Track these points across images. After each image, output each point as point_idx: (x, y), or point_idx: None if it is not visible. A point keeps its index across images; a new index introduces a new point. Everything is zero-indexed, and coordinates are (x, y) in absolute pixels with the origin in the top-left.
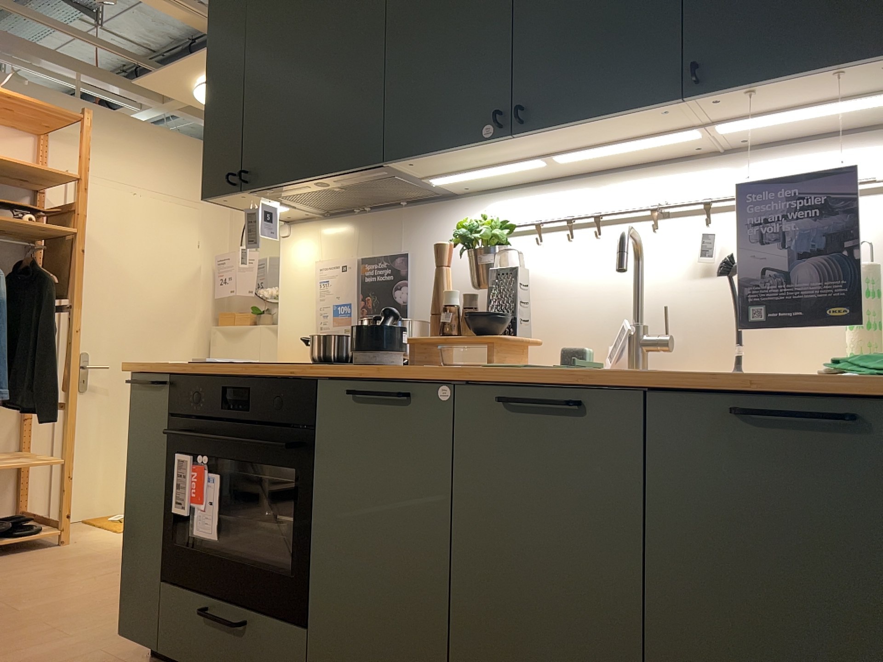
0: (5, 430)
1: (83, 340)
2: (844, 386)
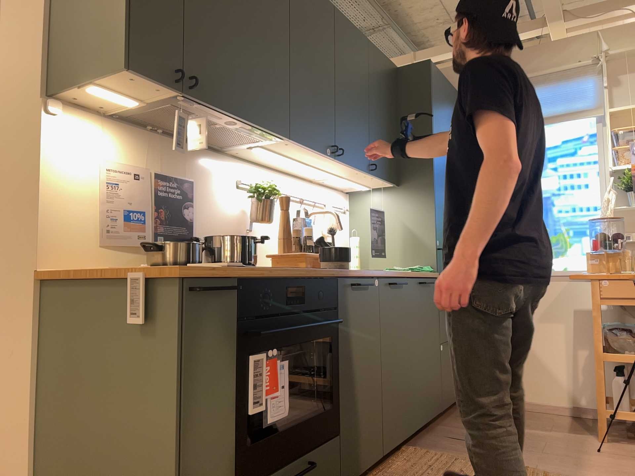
0: None
1: None
2: (427, 275)
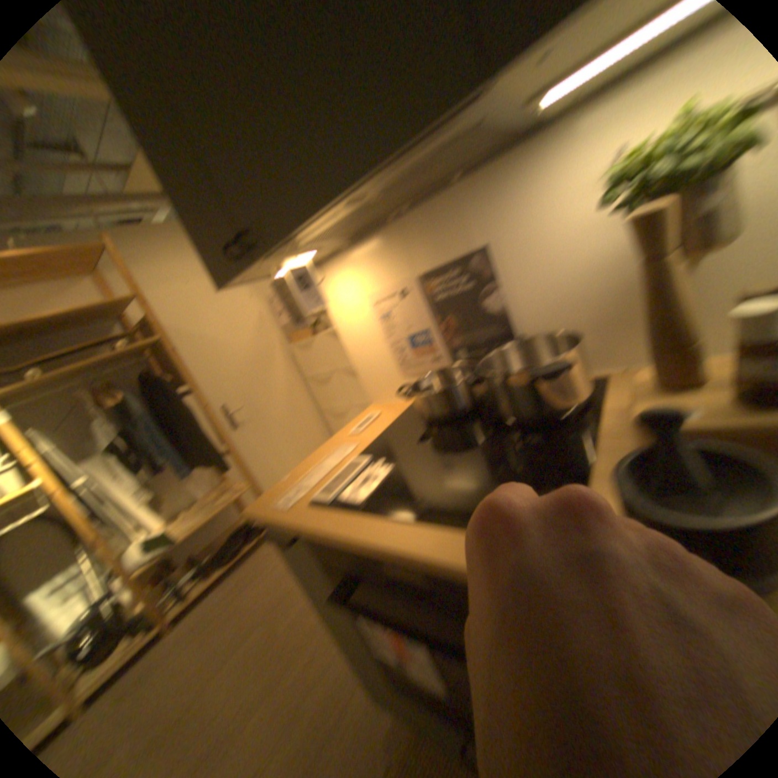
0: (203, 479)
1: (214, 401)
2: None
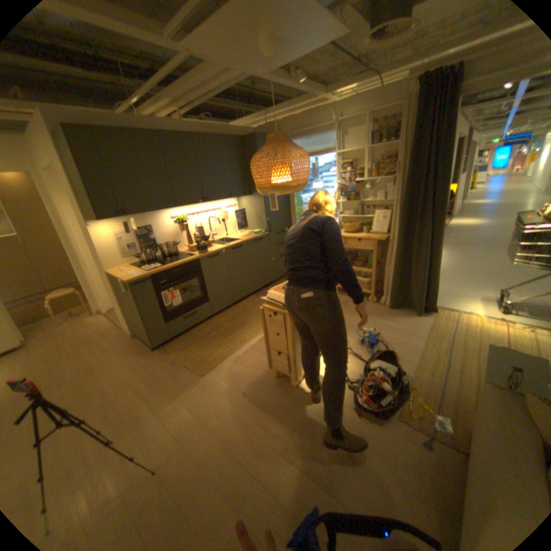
0: None
1: None
2: (259, 236)
